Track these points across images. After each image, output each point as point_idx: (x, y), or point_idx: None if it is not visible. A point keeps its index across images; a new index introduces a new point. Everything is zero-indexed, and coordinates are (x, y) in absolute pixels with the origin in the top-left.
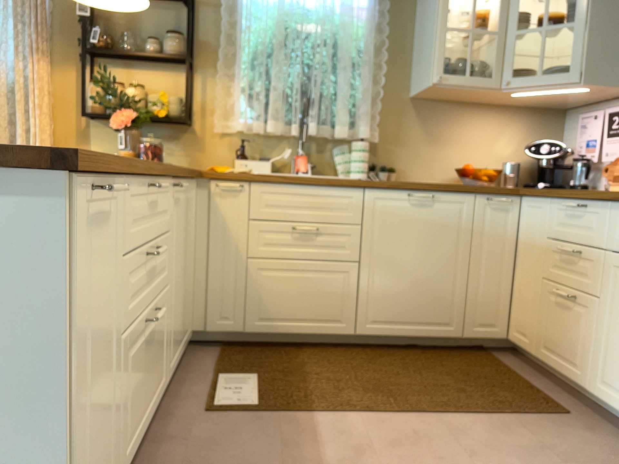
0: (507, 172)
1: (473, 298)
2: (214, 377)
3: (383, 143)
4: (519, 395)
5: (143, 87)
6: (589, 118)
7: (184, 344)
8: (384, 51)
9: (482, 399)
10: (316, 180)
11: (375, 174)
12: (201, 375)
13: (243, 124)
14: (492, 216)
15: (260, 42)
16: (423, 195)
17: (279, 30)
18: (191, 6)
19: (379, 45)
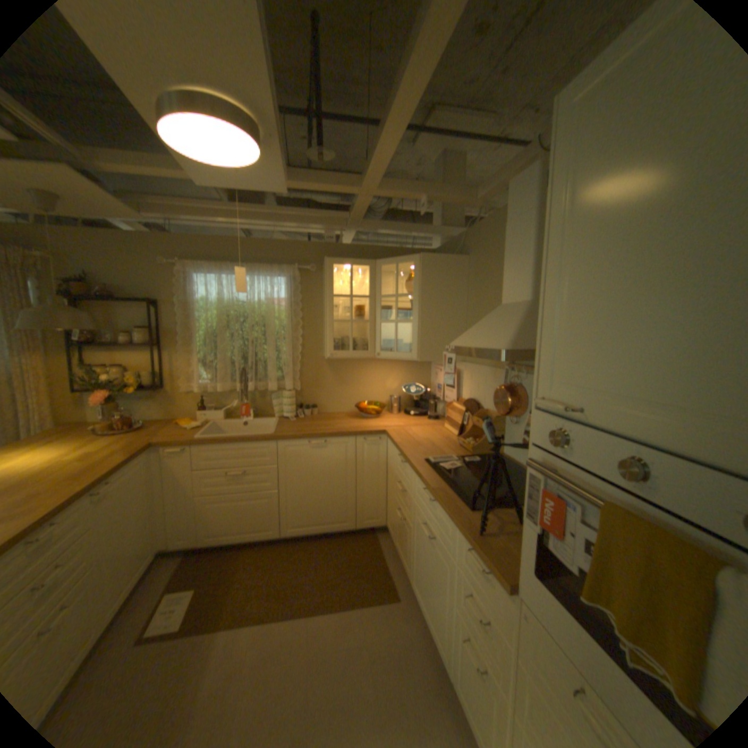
0: (391, 404)
1: (359, 503)
2: (160, 599)
3: (306, 389)
4: (374, 583)
5: (119, 367)
6: (437, 370)
7: (139, 574)
8: (299, 330)
9: (346, 593)
10: (238, 440)
11: (300, 412)
12: (152, 596)
13: (200, 387)
14: (367, 450)
15: (207, 329)
16: (317, 443)
17: (219, 321)
18: (149, 309)
19: (296, 324)
